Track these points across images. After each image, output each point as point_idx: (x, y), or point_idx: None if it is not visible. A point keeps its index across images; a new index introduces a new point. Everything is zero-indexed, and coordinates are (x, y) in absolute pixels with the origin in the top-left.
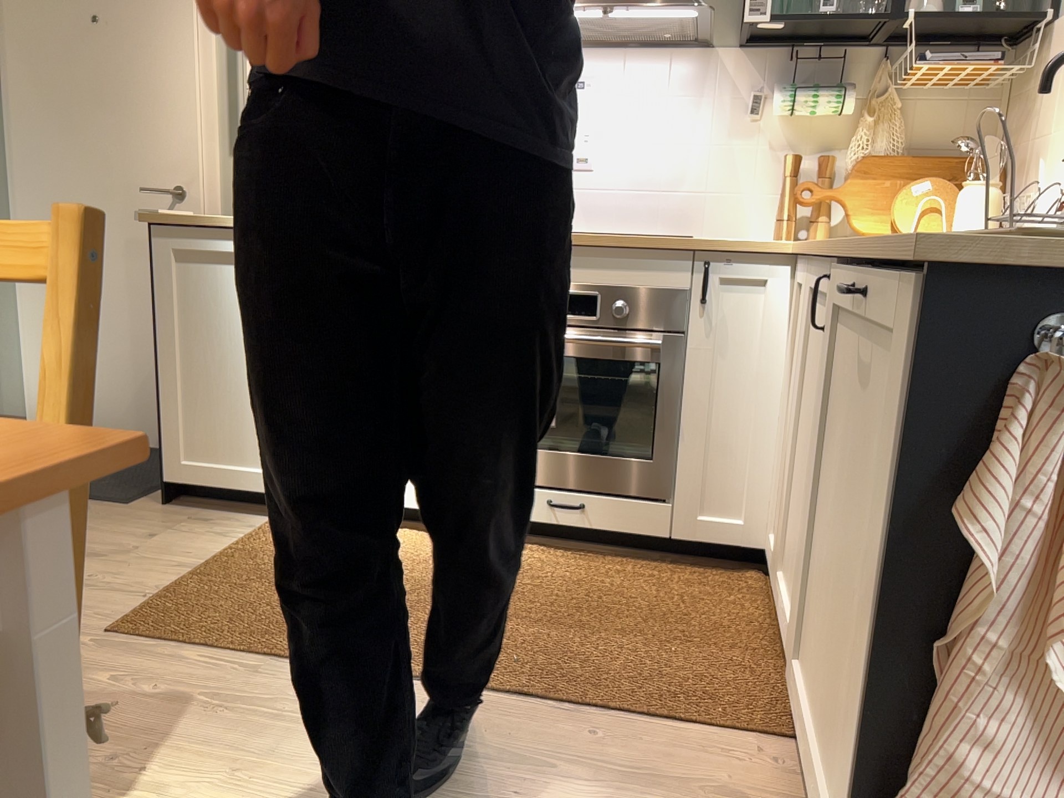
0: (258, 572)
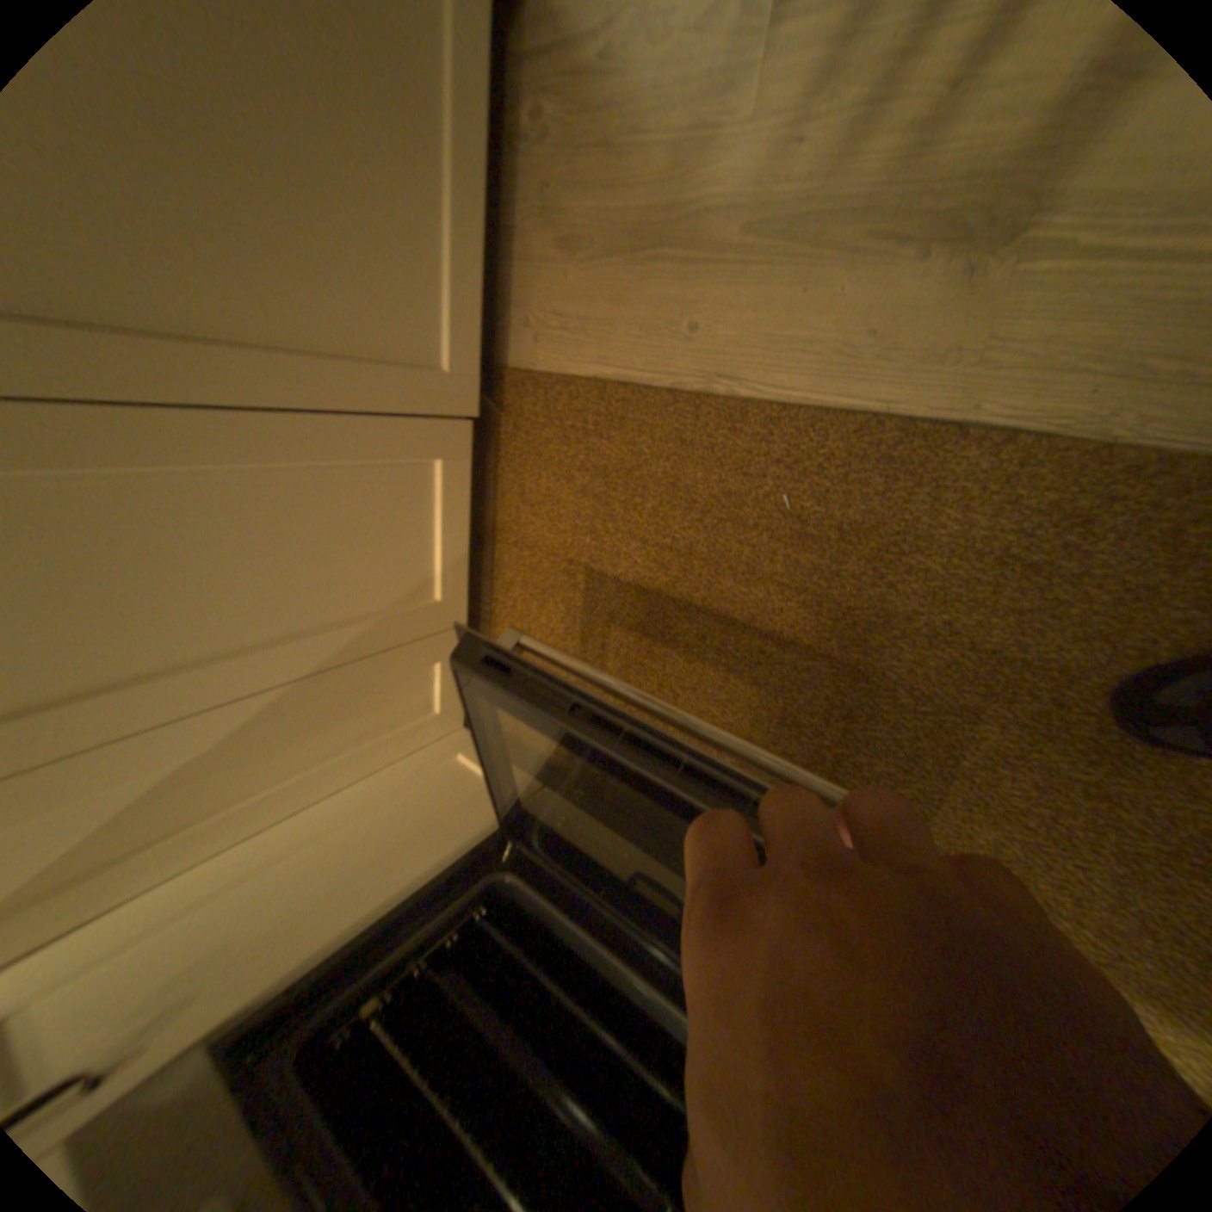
0: None
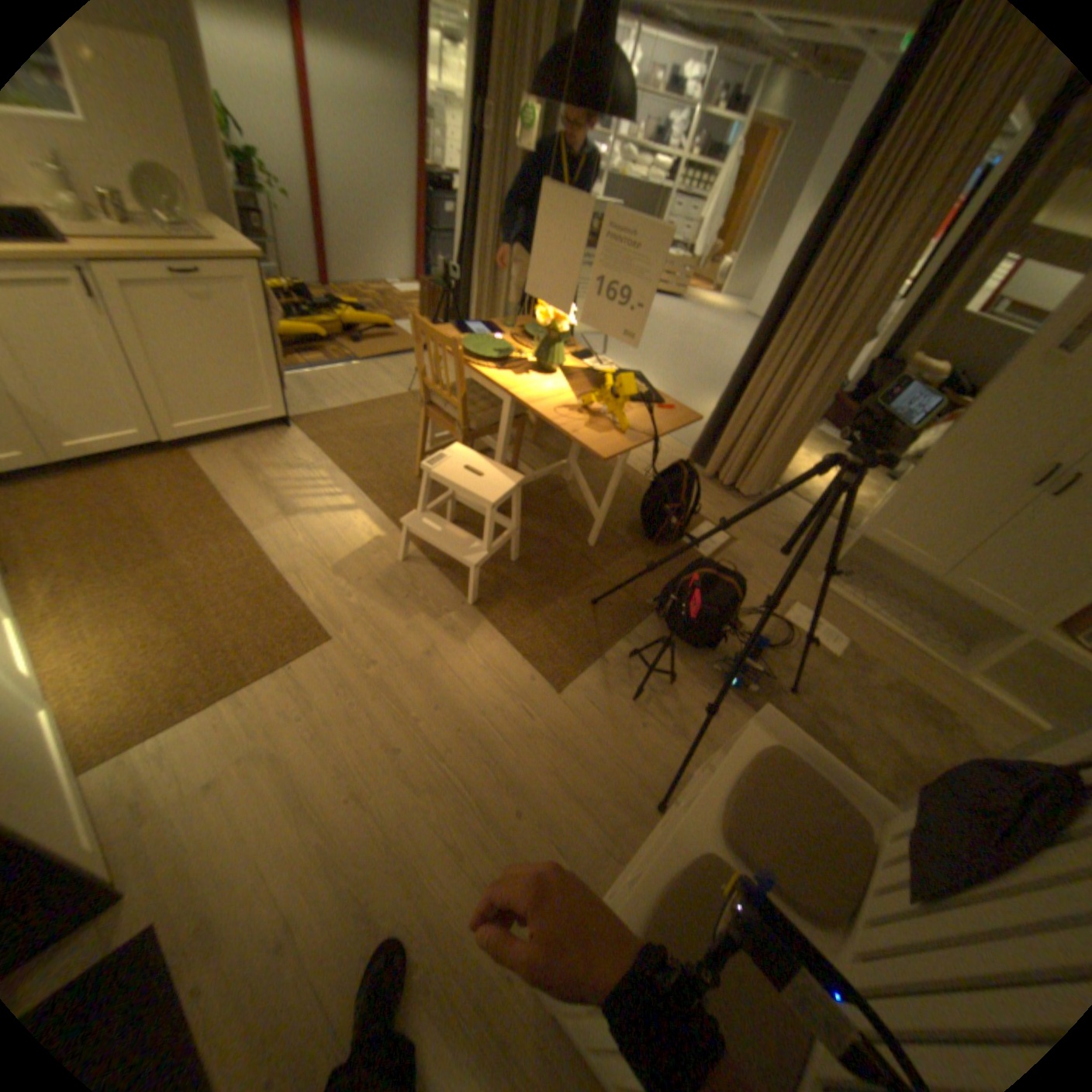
0: (206, 660)
